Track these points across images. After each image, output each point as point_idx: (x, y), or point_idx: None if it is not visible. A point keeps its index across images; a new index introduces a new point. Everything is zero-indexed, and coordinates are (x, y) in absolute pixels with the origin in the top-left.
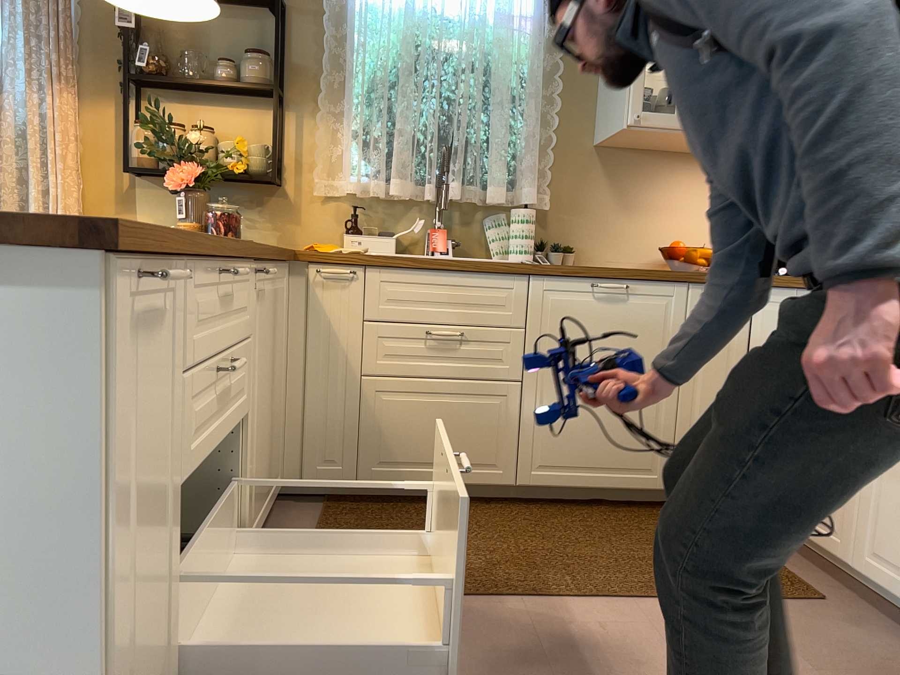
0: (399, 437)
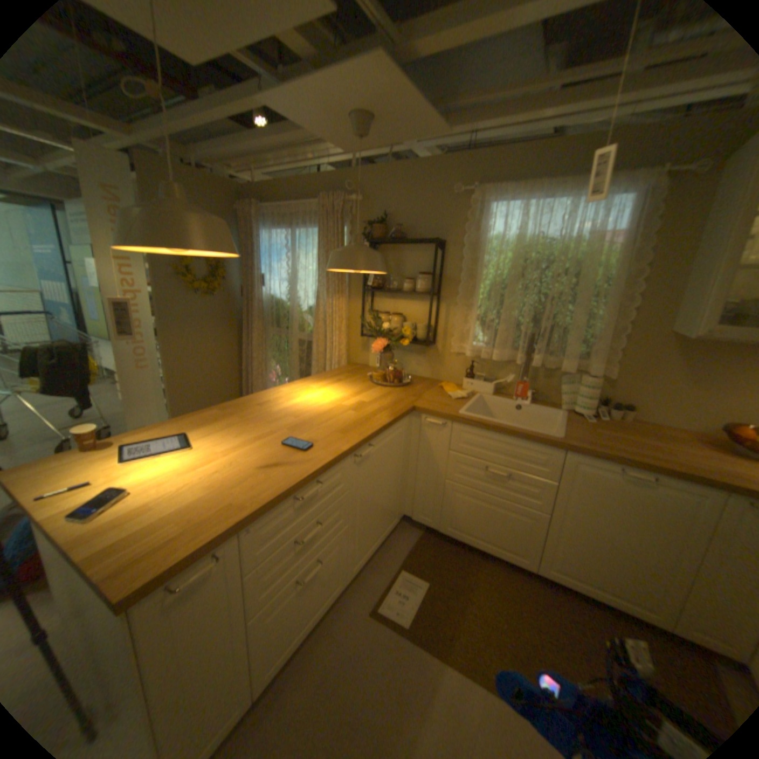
0: (465, 519)
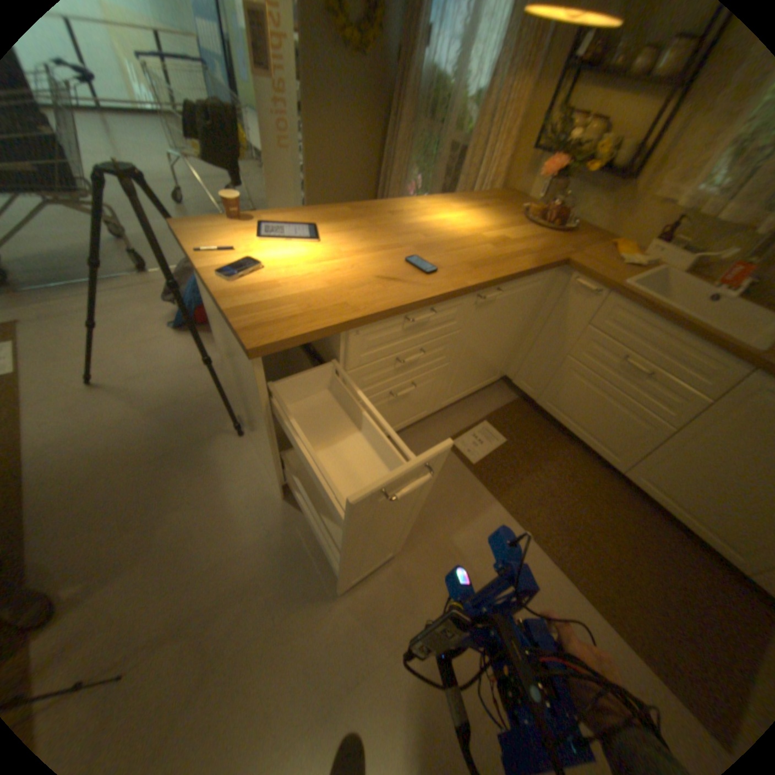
0: (570, 400)
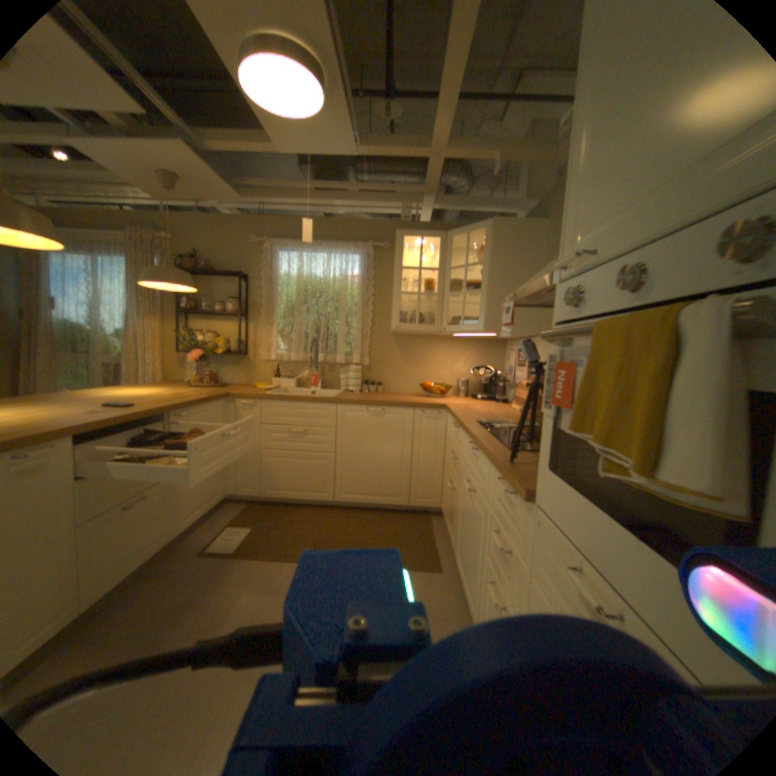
0: (277, 477)
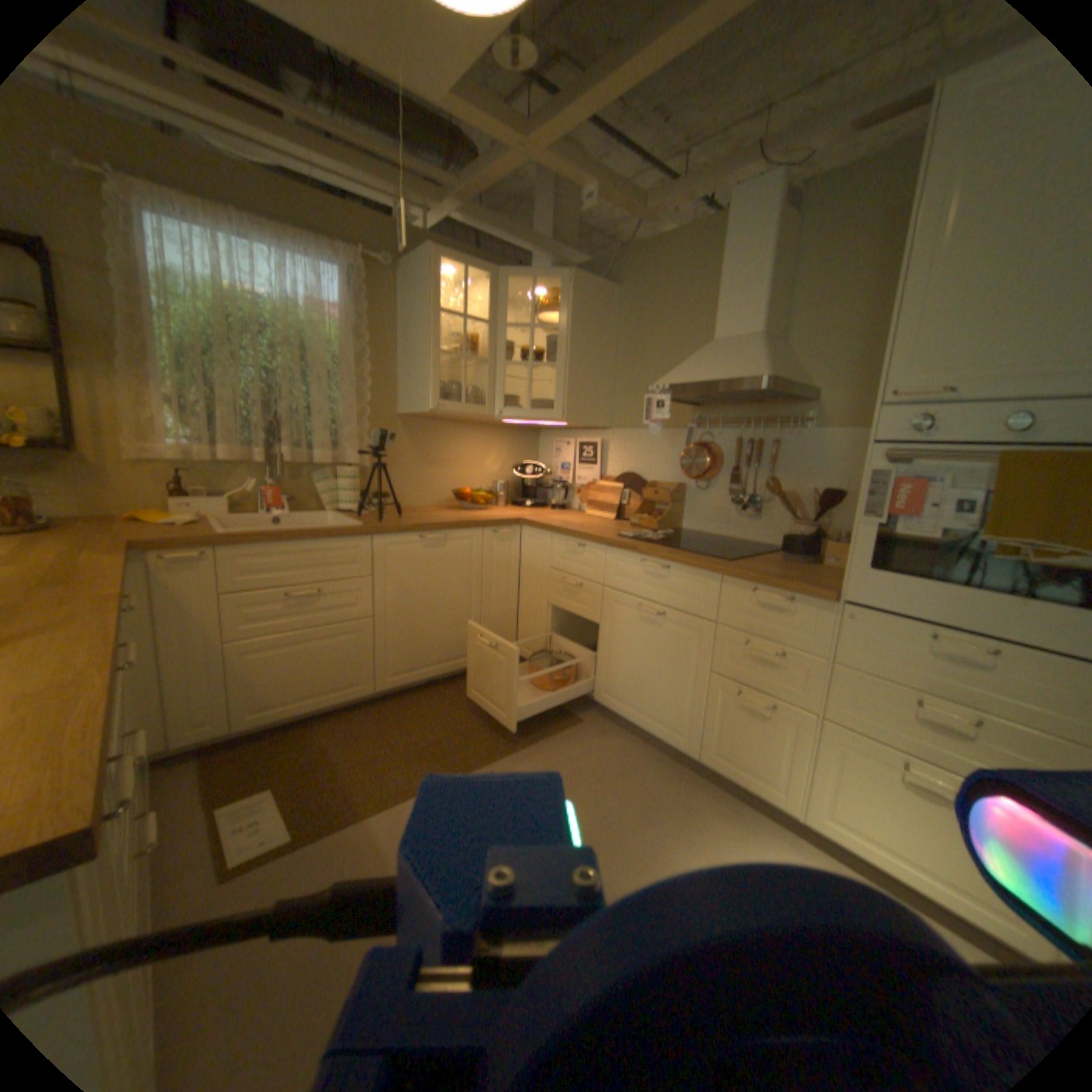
0: (268, 686)
